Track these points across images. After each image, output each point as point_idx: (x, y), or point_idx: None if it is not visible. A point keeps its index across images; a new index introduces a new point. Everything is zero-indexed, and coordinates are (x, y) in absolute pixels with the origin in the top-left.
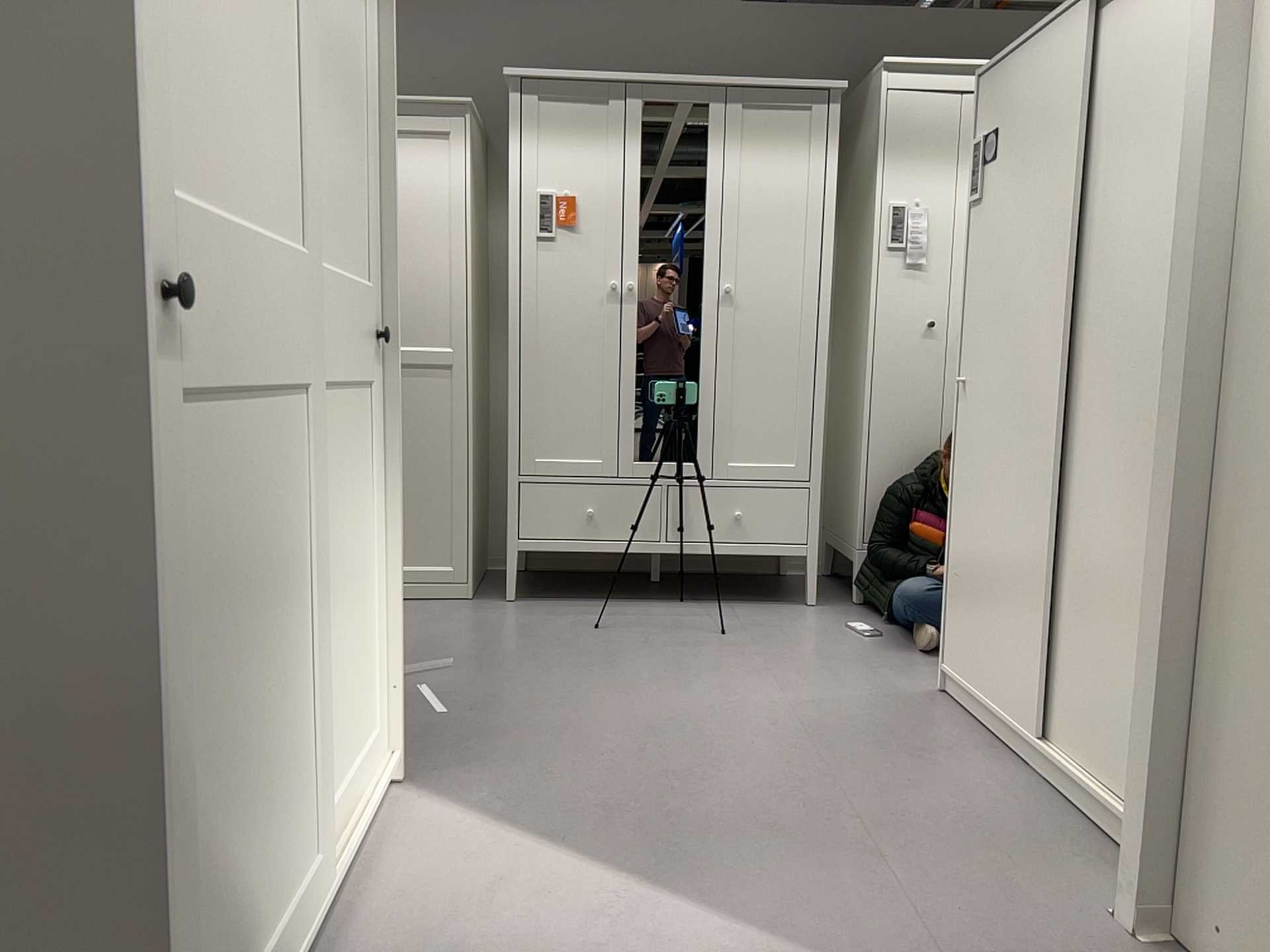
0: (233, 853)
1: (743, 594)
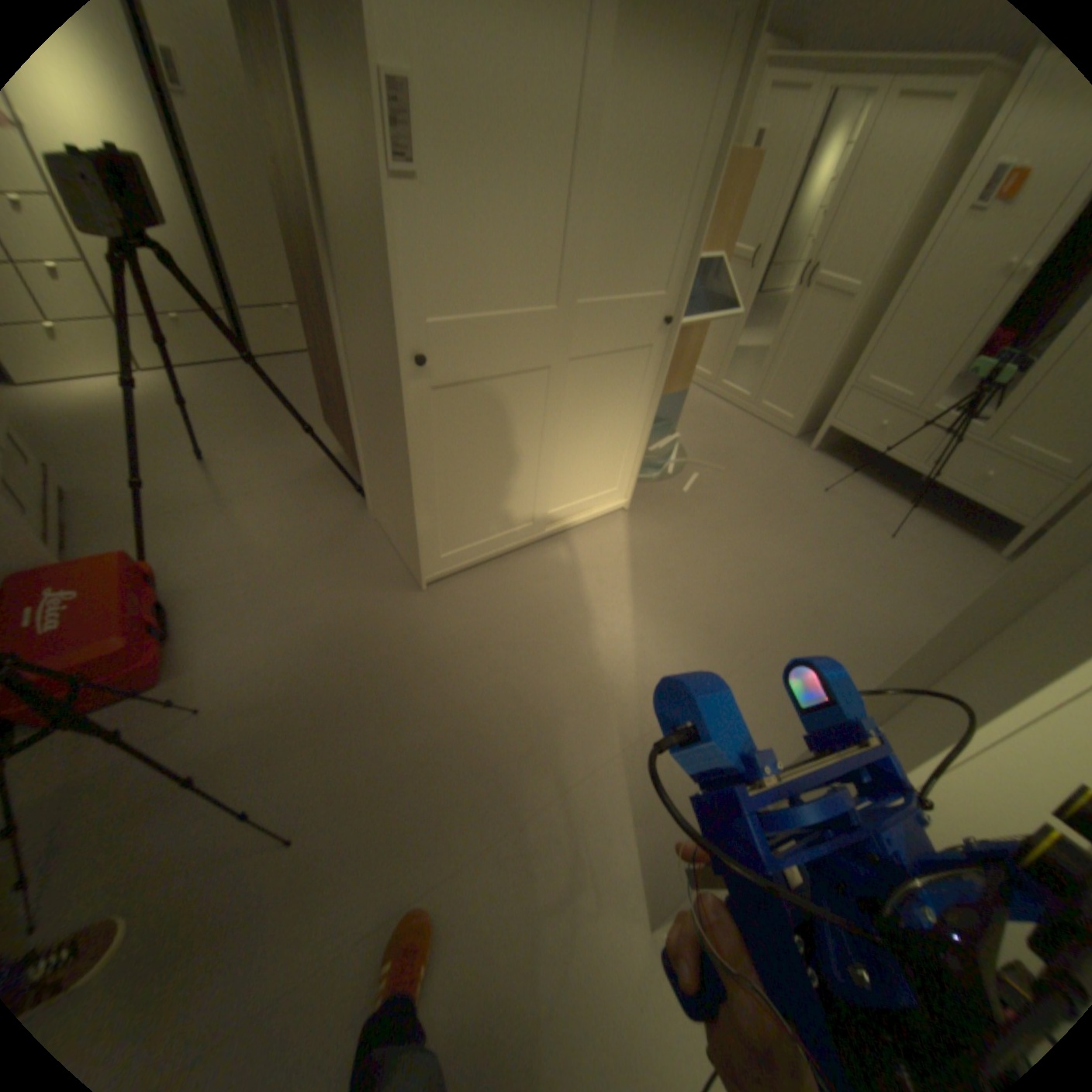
0: (477, 508)
1: (969, 520)
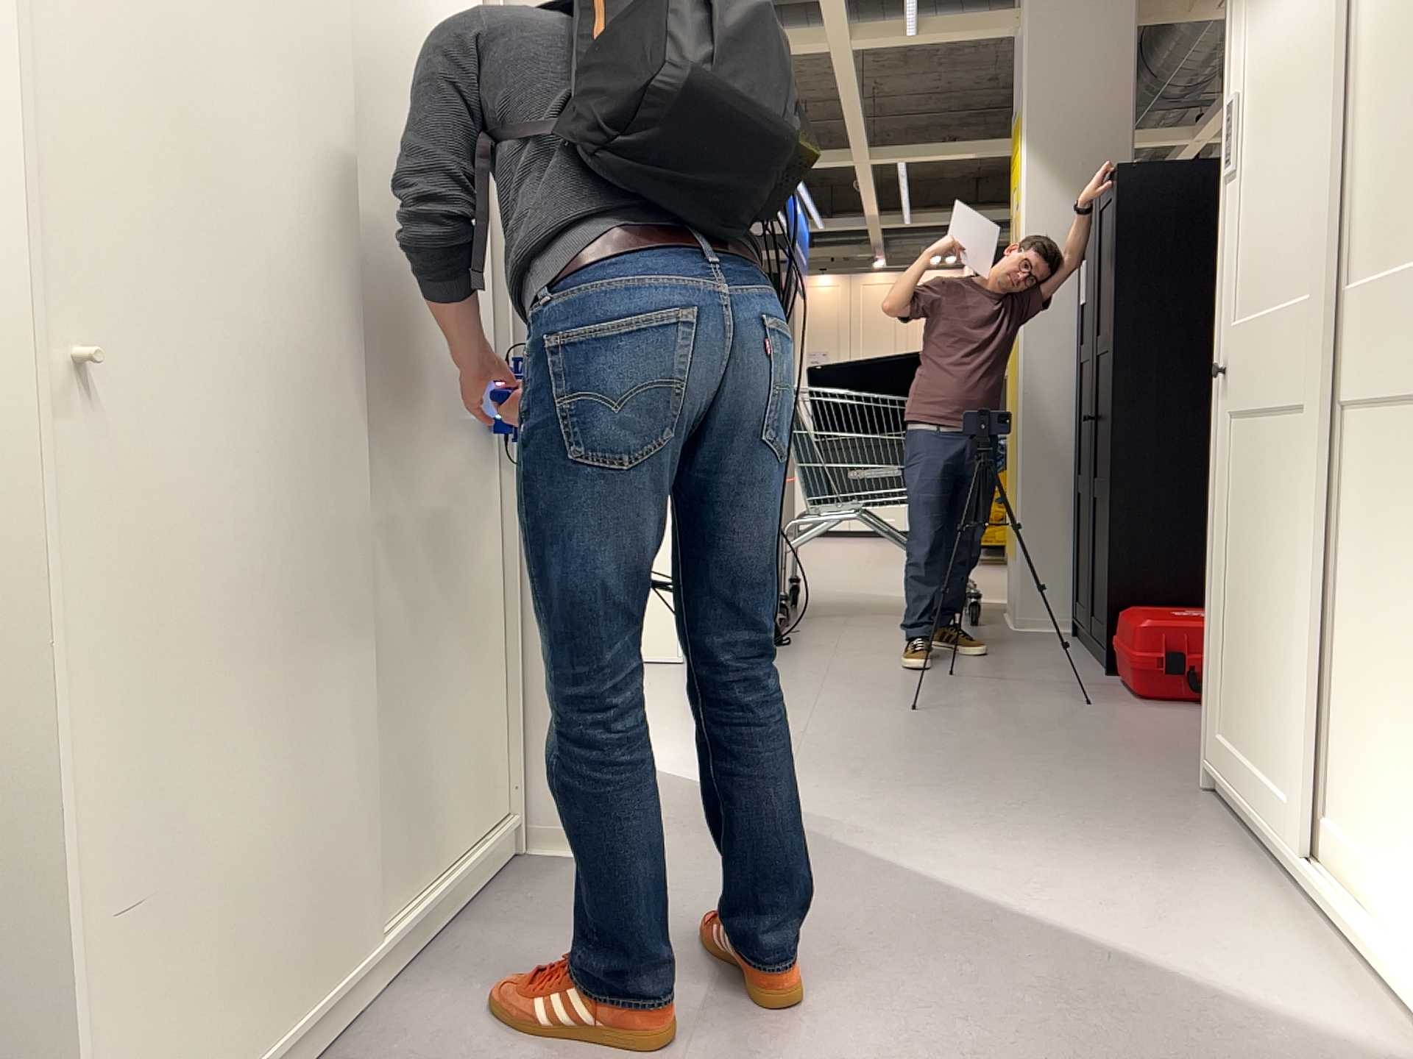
0: (1237, 664)
1: None
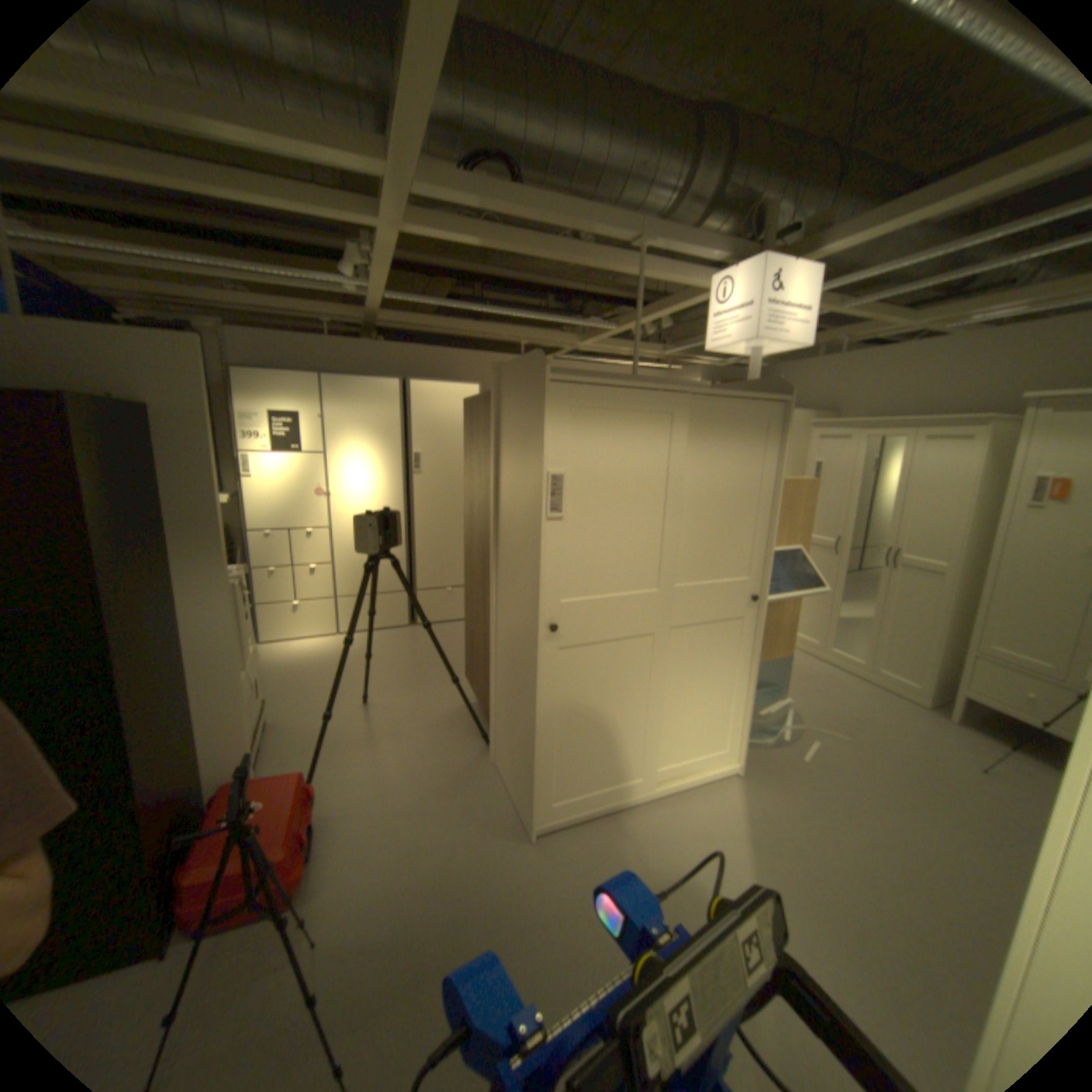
0: (588, 759)
1: None
